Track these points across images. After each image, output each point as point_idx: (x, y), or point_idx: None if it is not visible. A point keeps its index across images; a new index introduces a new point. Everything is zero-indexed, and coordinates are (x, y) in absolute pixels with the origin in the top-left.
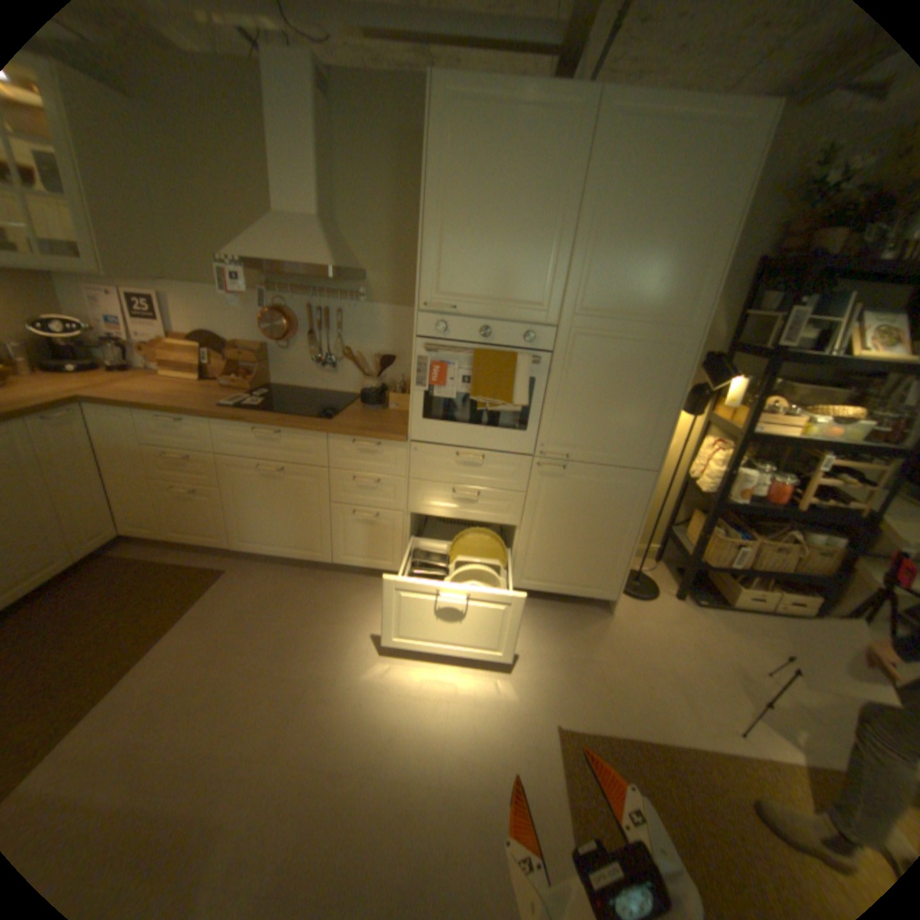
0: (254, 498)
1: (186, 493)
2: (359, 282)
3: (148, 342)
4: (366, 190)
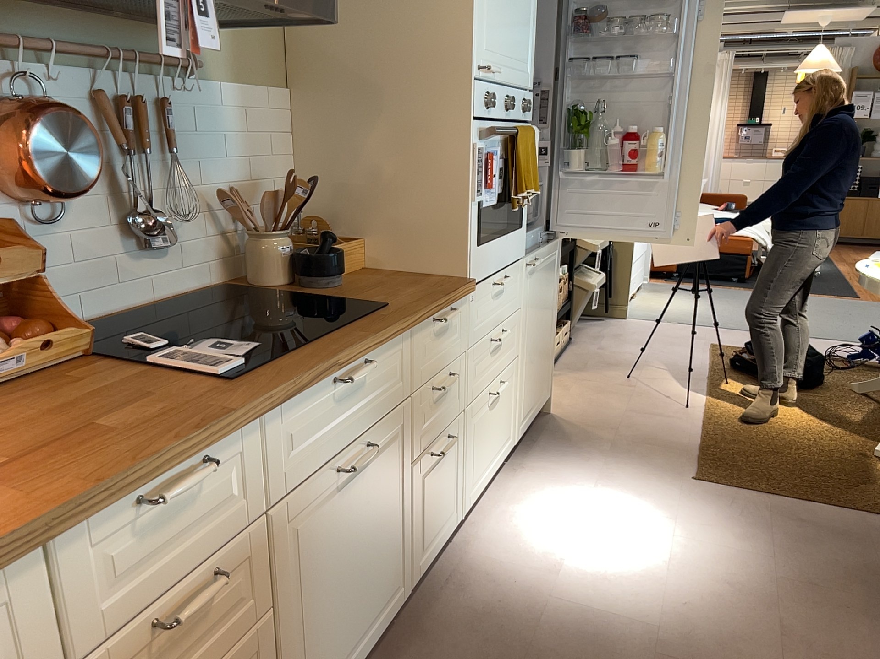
0: (327, 560)
1: None
2: None
3: None
4: None
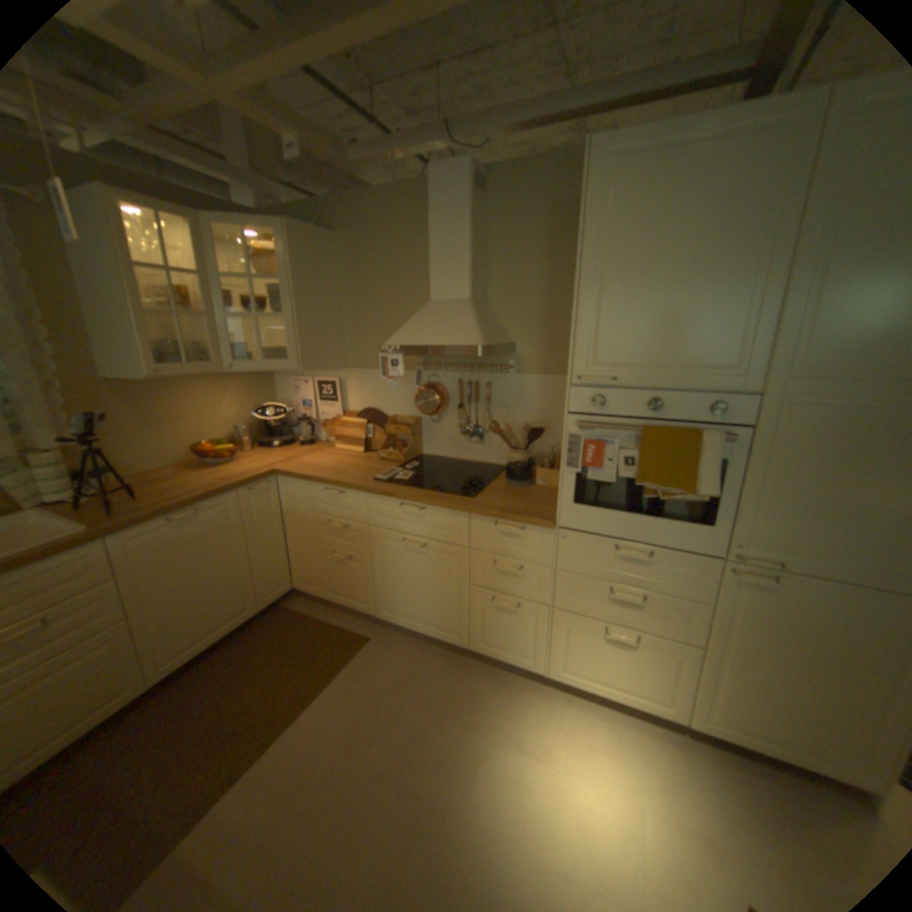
0: (398, 570)
1: (342, 559)
2: (507, 354)
3: (329, 419)
4: (518, 266)
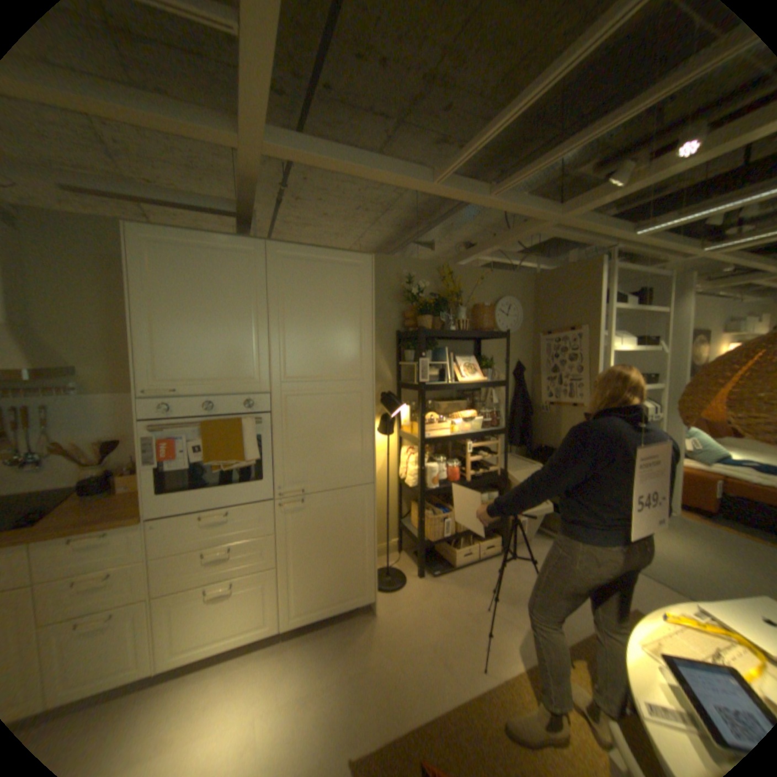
0: None
1: None
2: (68, 377)
3: None
4: (70, 299)
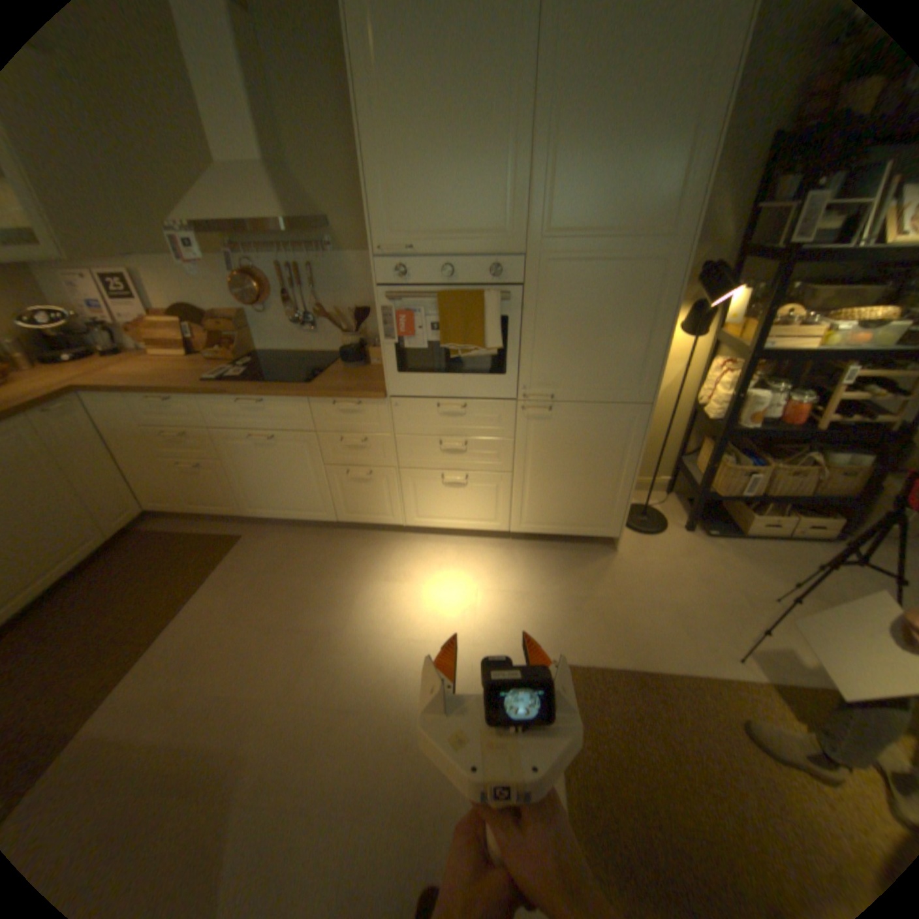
0: (252, 467)
1: (189, 468)
2: (321, 229)
3: (130, 321)
4: (310, 120)
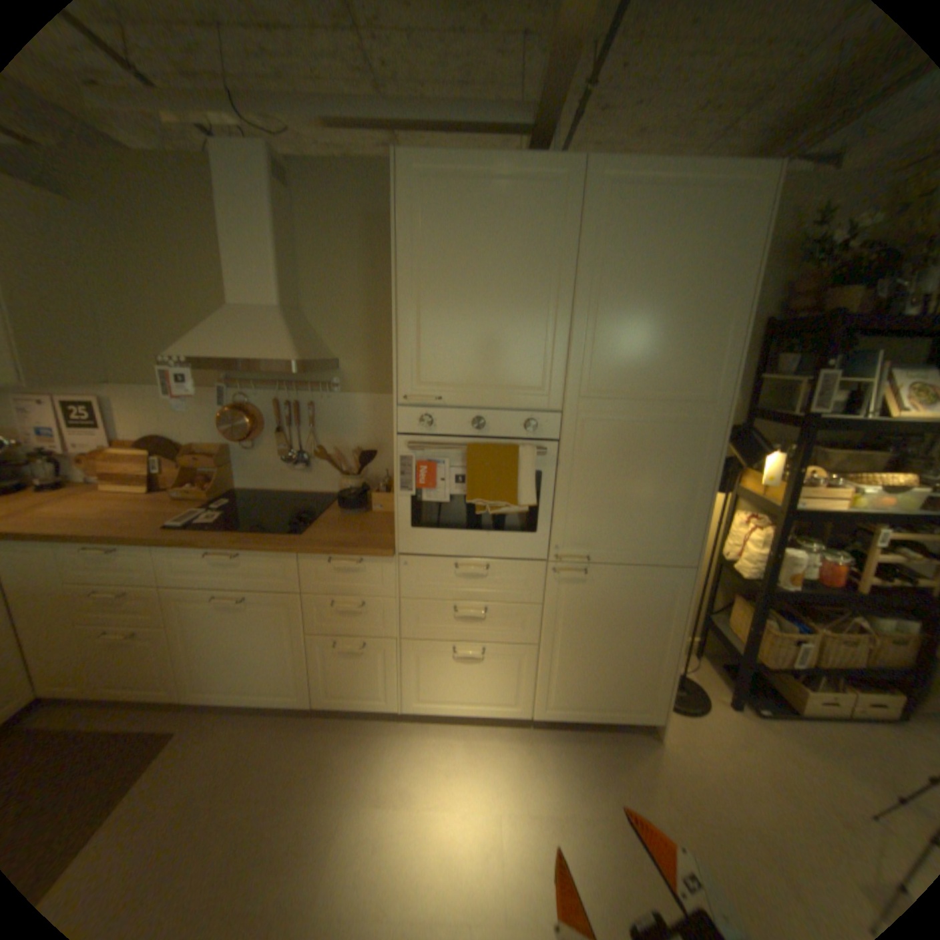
0: (210, 636)
1: (122, 638)
2: (332, 371)
3: (89, 452)
4: (335, 276)
